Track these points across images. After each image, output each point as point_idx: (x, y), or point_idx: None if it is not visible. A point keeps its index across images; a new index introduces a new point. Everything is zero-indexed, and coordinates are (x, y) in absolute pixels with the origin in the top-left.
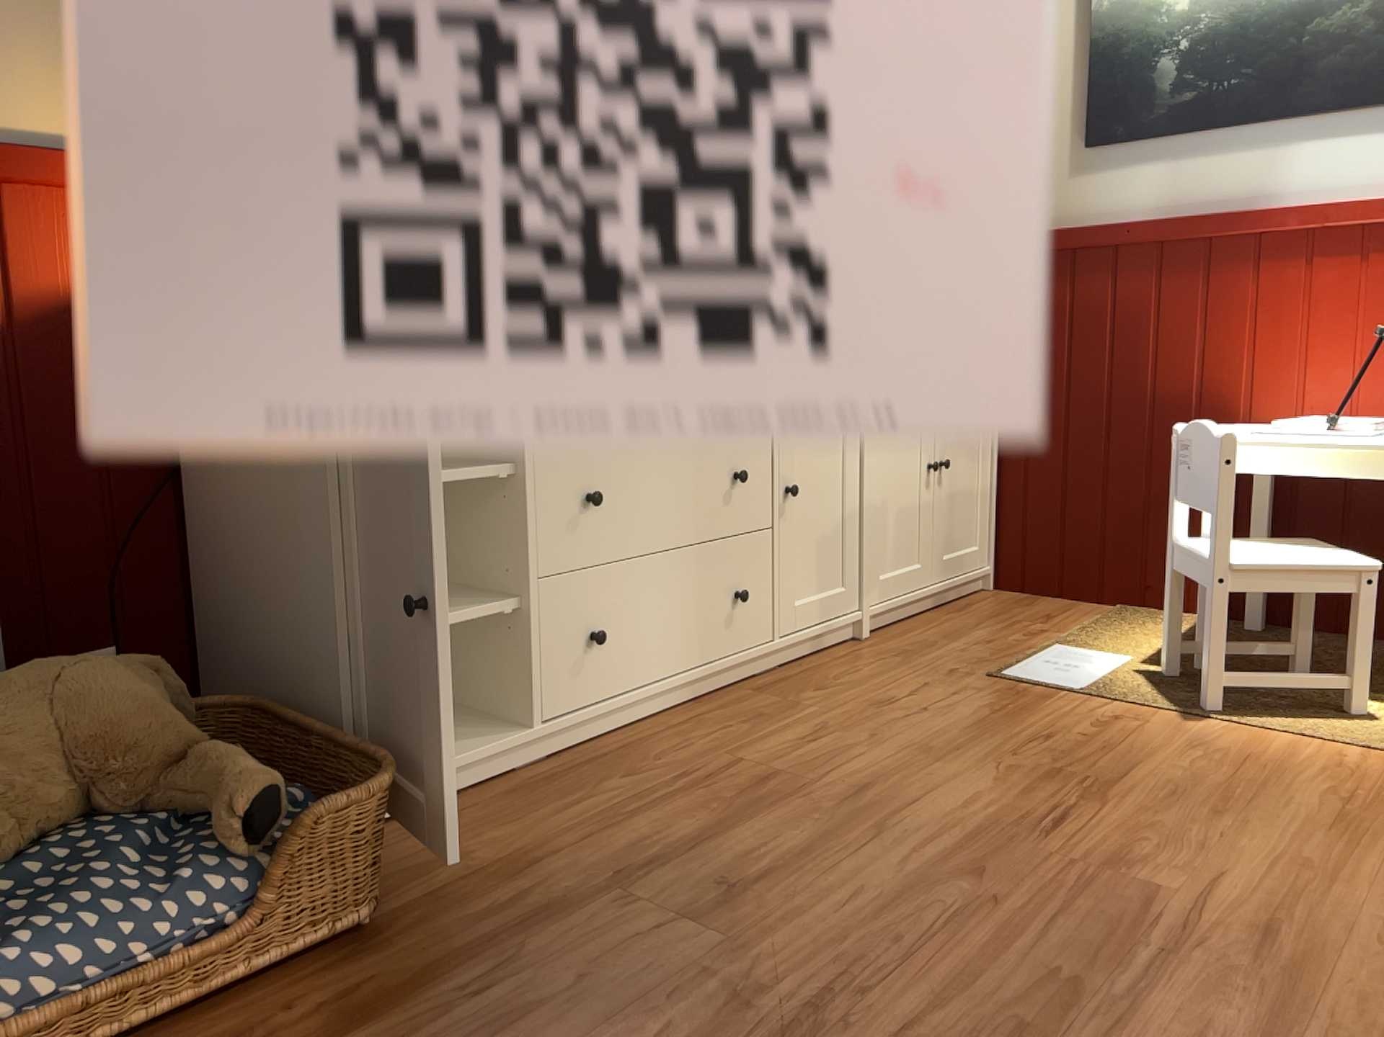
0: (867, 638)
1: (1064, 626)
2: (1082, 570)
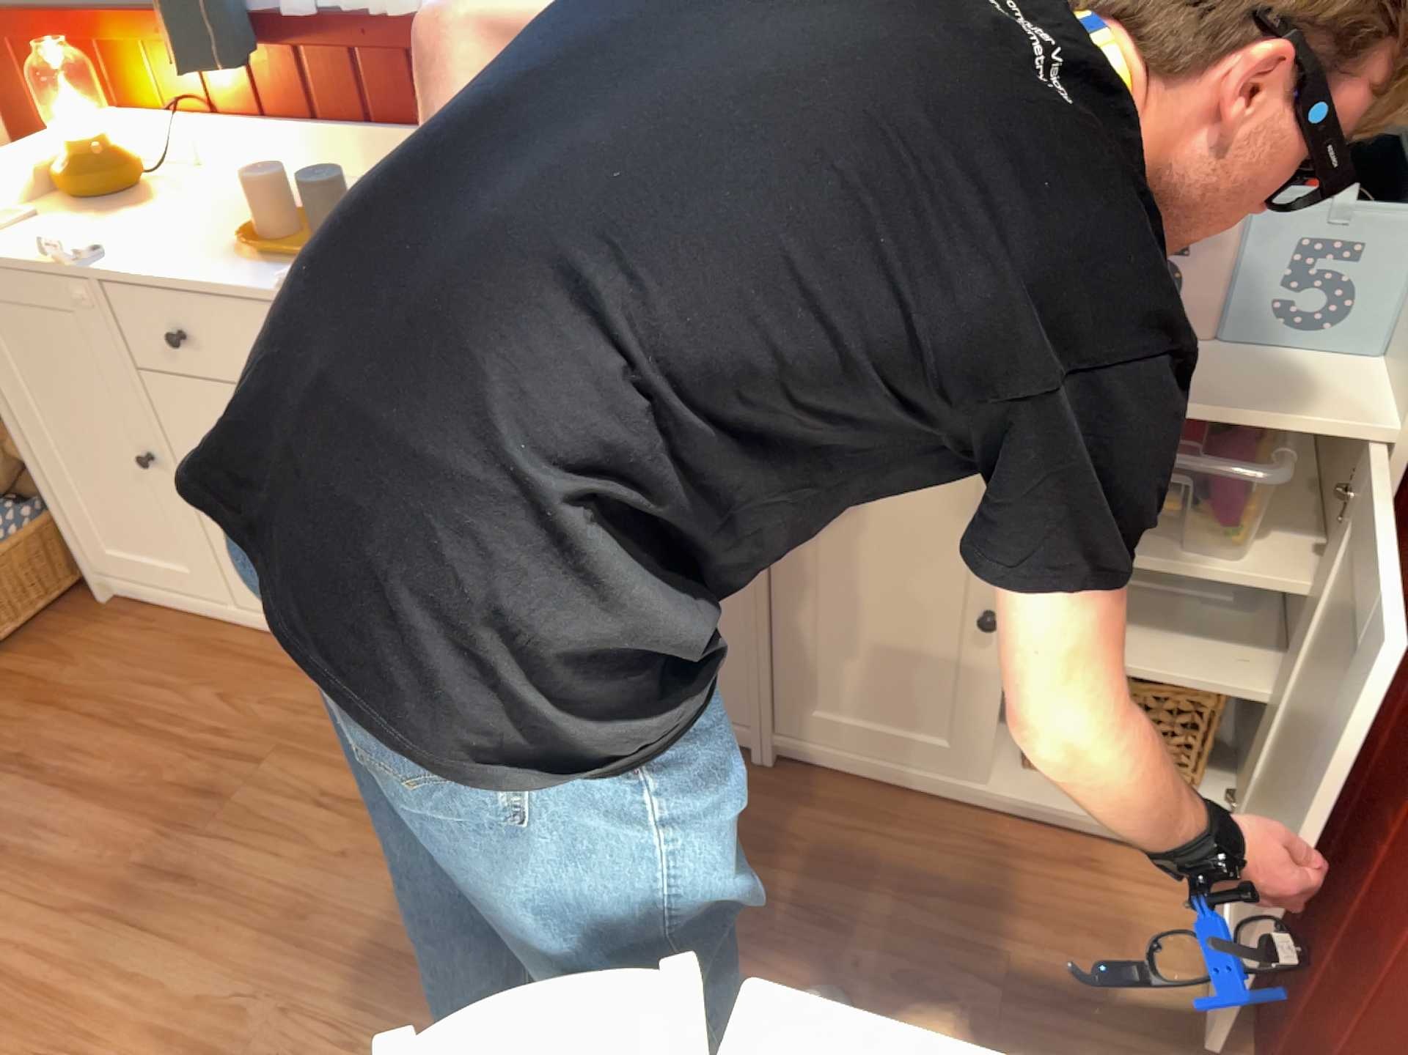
0: (767, 764)
1: (1002, 1026)
2: (1265, 1013)
